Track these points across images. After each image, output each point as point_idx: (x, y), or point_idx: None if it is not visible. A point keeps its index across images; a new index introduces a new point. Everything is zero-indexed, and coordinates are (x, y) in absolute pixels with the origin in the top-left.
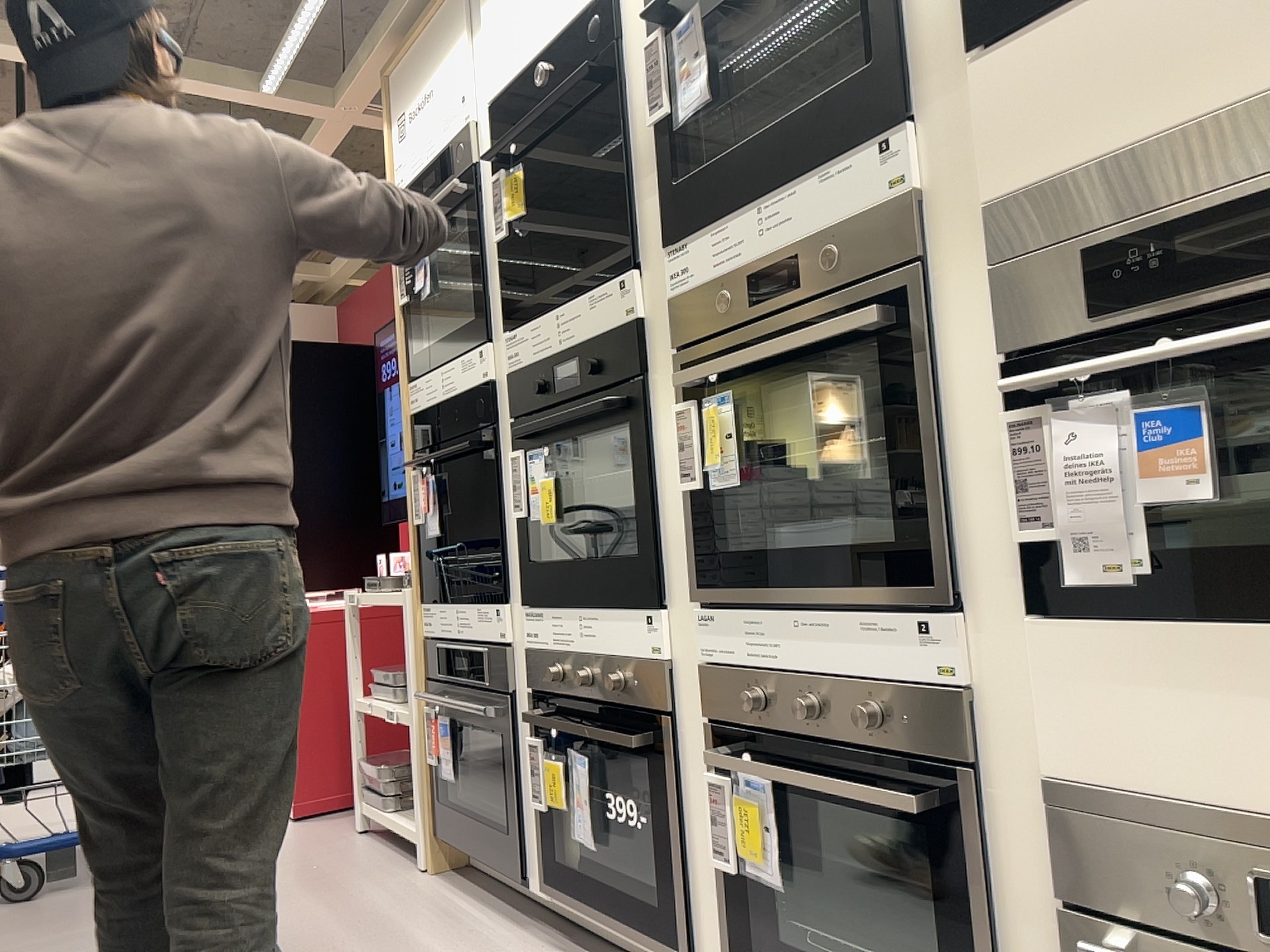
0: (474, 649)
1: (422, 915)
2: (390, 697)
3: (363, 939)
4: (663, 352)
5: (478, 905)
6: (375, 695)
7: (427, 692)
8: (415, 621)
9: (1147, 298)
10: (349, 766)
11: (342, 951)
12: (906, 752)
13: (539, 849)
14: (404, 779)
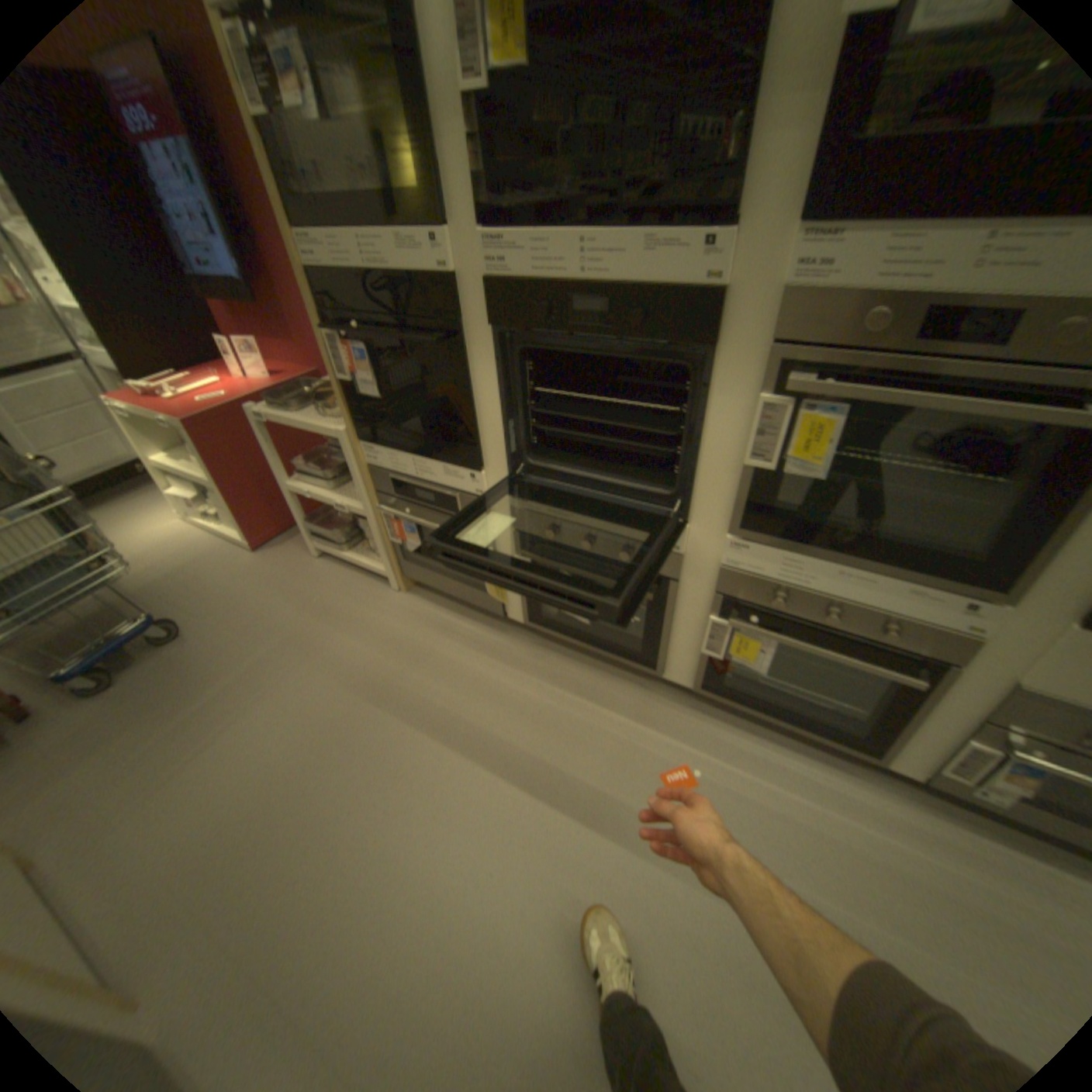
0: (446, 494)
1: (432, 634)
2: (318, 483)
3: (413, 667)
4: (748, 334)
5: (460, 617)
6: (301, 480)
7: (385, 504)
8: (357, 454)
9: None
10: (275, 510)
11: (409, 681)
12: (907, 650)
13: (519, 603)
14: (349, 533)
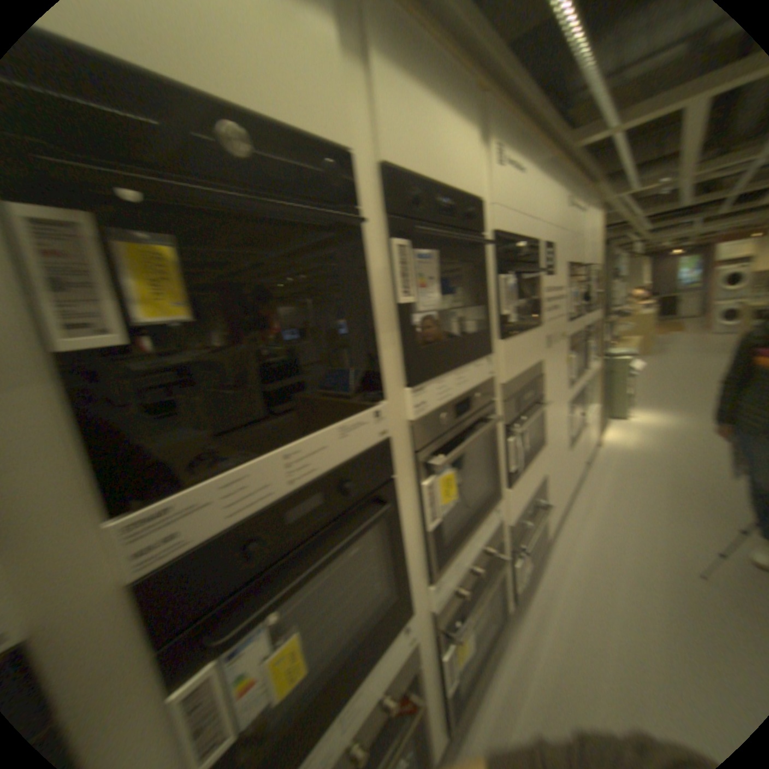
0: None
1: None
2: None
3: None
4: (404, 455)
5: None
6: None
7: None
8: None
9: (523, 410)
10: None
11: None
12: (495, 555)
13: None
14: None
